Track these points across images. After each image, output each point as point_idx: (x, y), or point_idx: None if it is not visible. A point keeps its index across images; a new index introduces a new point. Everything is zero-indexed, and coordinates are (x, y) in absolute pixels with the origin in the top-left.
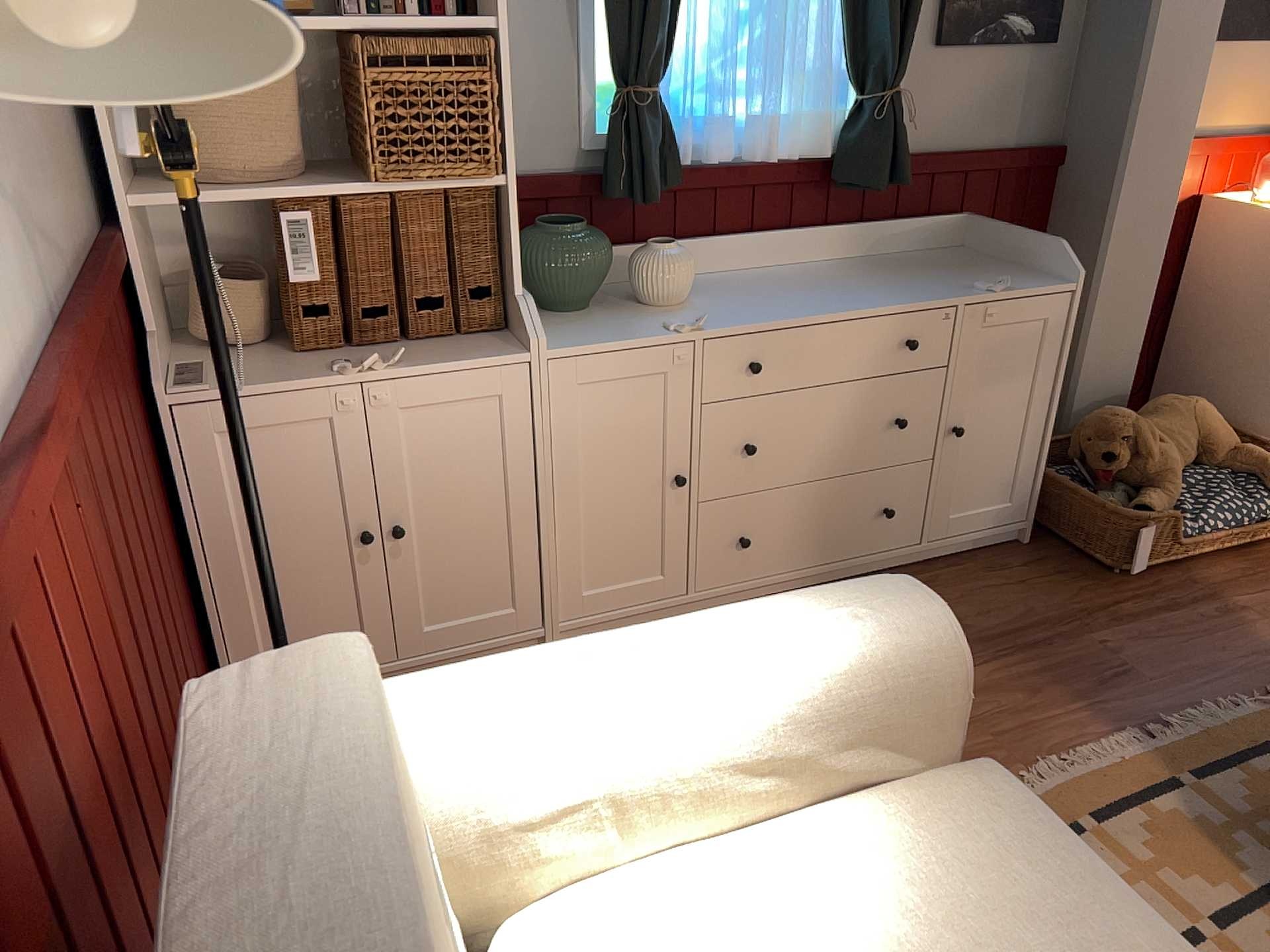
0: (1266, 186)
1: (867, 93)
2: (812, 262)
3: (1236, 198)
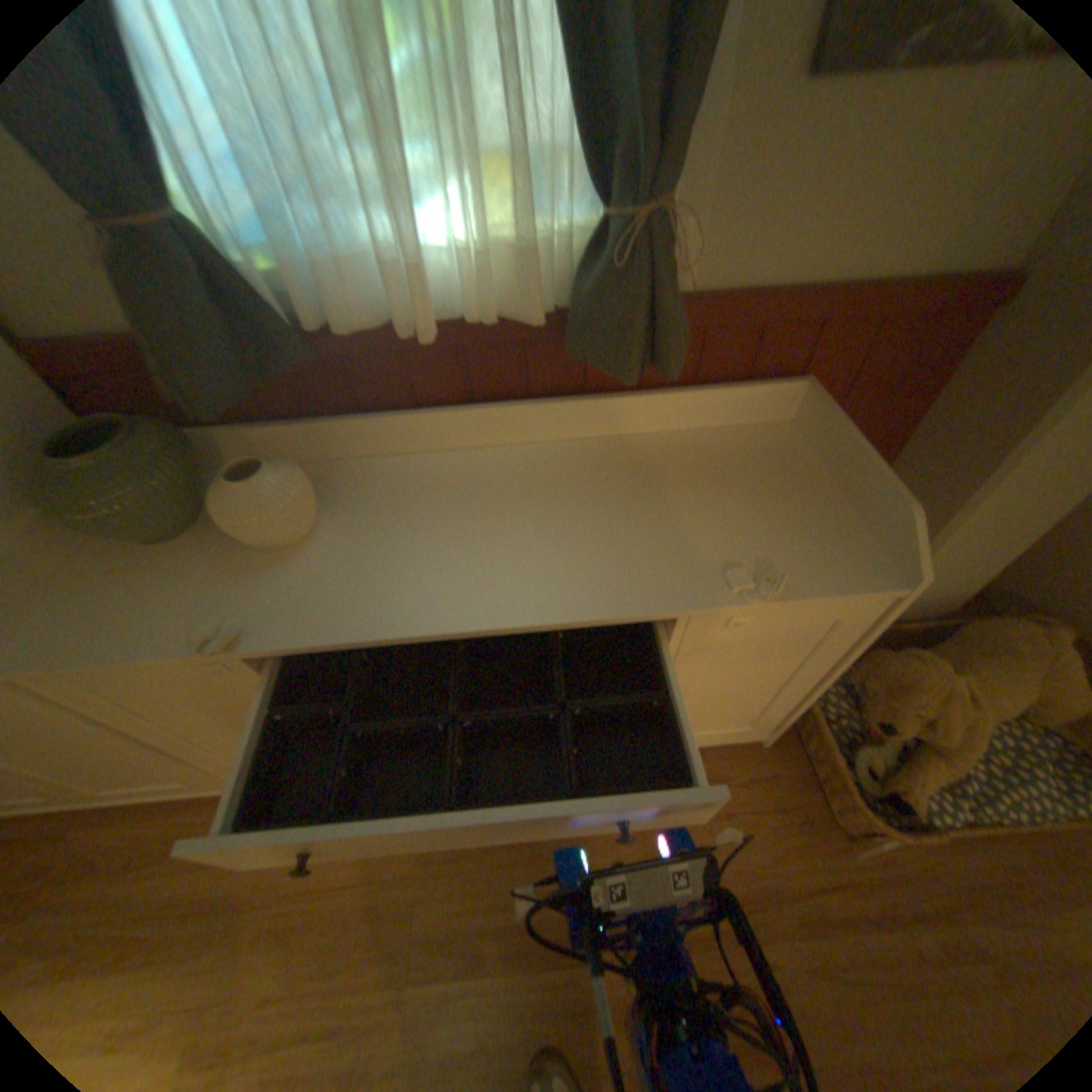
0: None
1: (615, 201)
2: (555, 442)
3: None
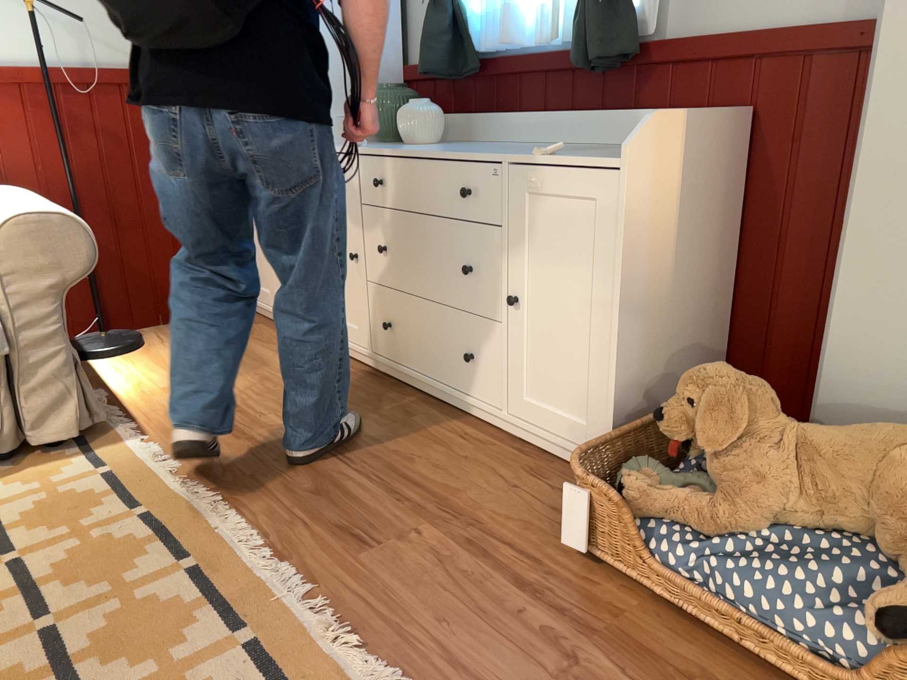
0: None
1: None
2: (571, 145)
3: None
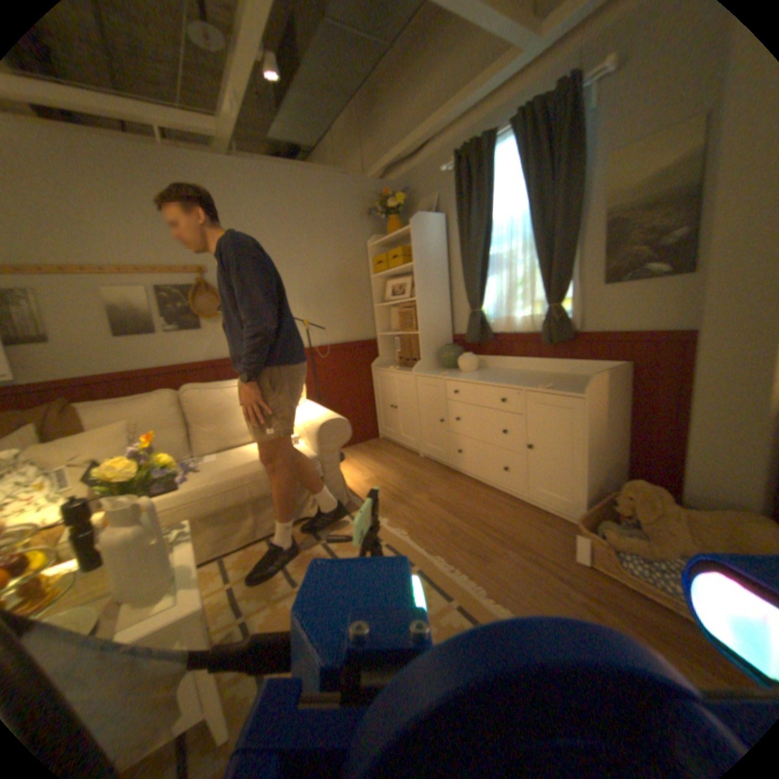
0: None
1: (548, 307)
2: (542, 372)
3: None
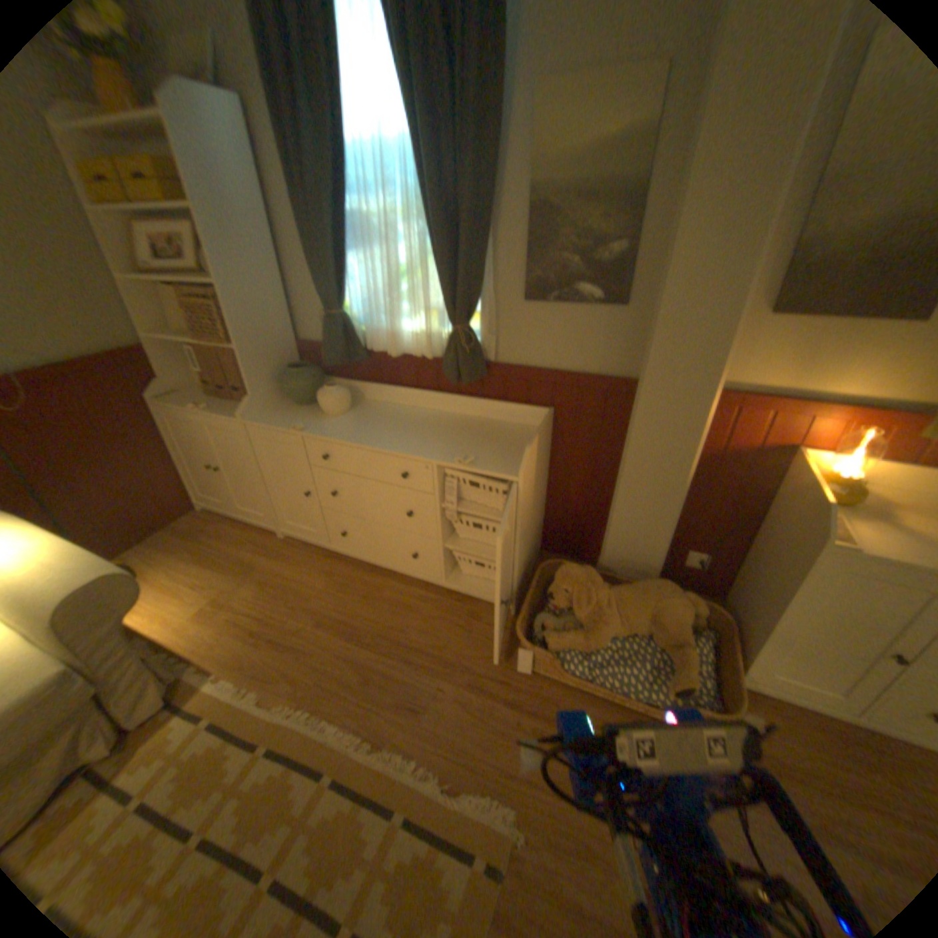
0: (853, 459)
1: (452, 326)
2: (444, 412)
3: (833, 459)
